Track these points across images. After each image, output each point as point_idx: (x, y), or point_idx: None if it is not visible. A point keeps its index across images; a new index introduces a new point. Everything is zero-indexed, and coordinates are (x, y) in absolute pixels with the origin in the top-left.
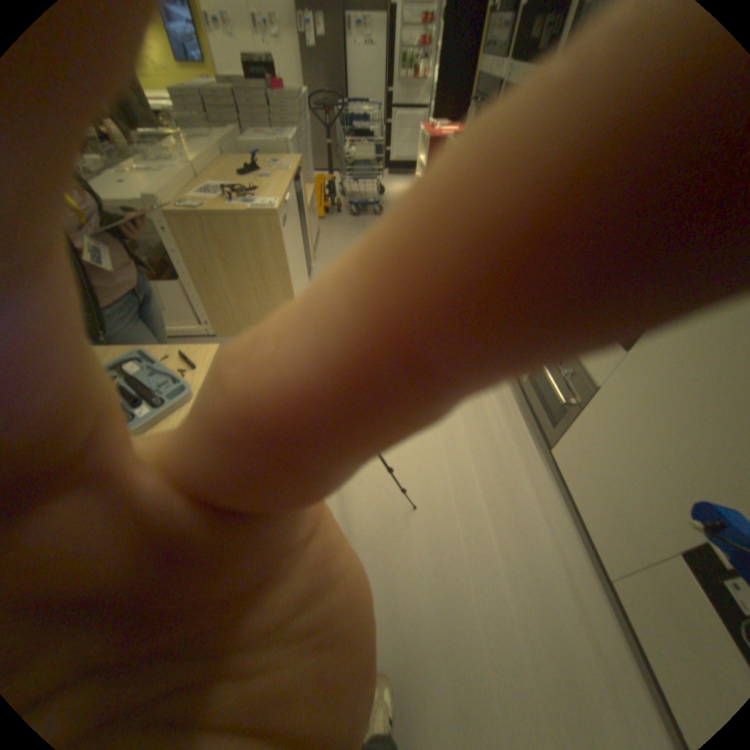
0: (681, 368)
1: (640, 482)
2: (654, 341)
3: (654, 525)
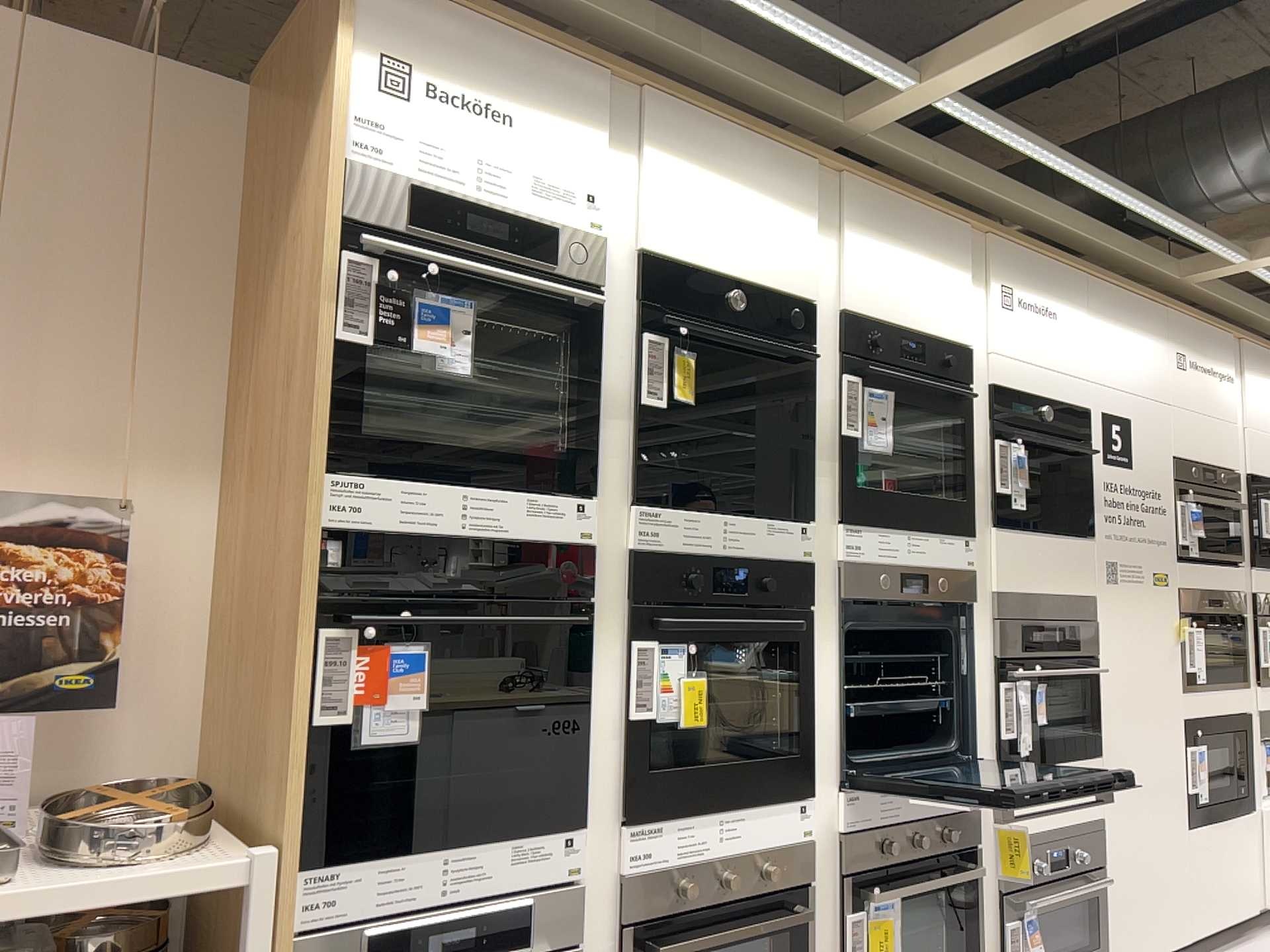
0: (1126, 720)
1: (1155, 832)
2: (1107, 722)
3: (1173, 842)
